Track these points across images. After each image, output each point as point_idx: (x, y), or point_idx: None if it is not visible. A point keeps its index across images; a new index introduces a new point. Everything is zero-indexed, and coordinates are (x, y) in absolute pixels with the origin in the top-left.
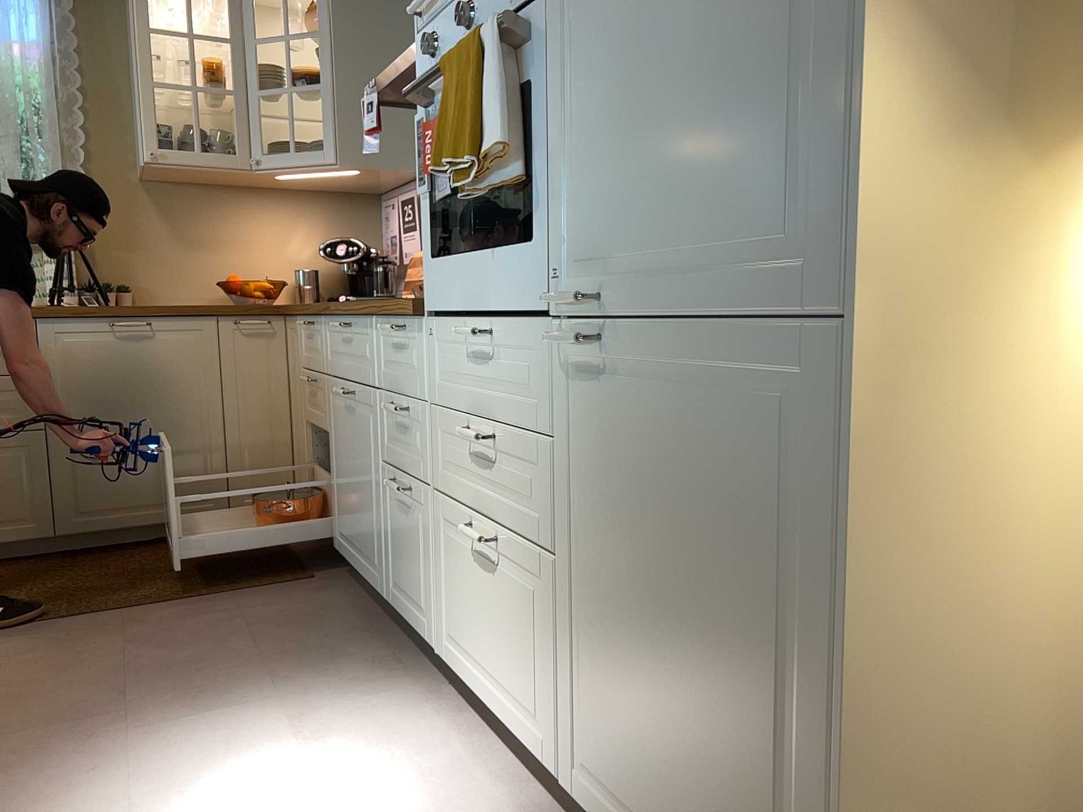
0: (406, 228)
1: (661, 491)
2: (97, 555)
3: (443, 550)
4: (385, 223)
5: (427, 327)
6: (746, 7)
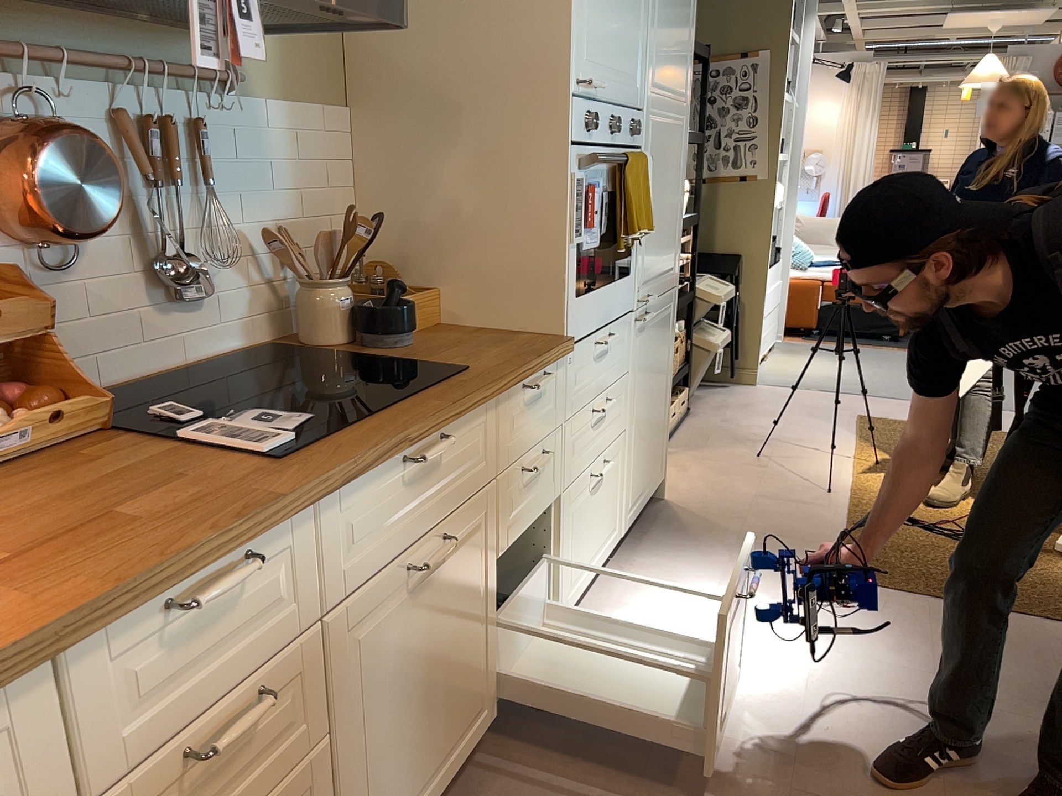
0: None
1: (651, 359)
2: None
3: (567, 527)
4: None
5: (563, 358)
6: (671, 201)
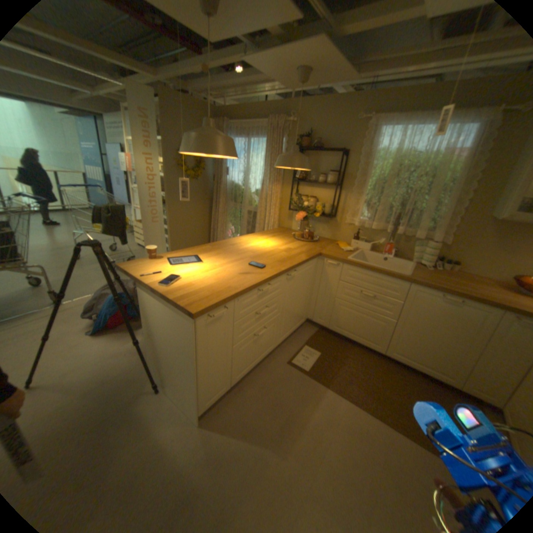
0: None
1: None
2: (398, 369)
3: None
4: None
5: None
6: None
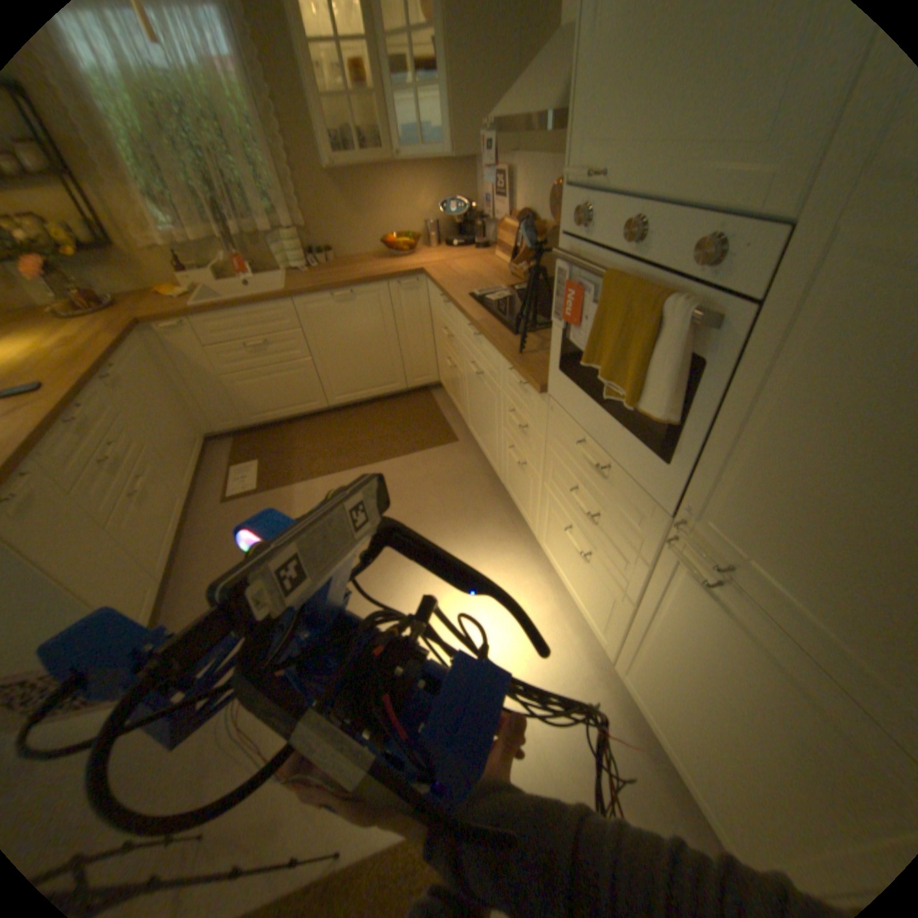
0: (496, 190)
1: (733, 683)
2: (348, 413)
3: (545, 510)
4: (478, 177)
5: (546, 401)
6: None
